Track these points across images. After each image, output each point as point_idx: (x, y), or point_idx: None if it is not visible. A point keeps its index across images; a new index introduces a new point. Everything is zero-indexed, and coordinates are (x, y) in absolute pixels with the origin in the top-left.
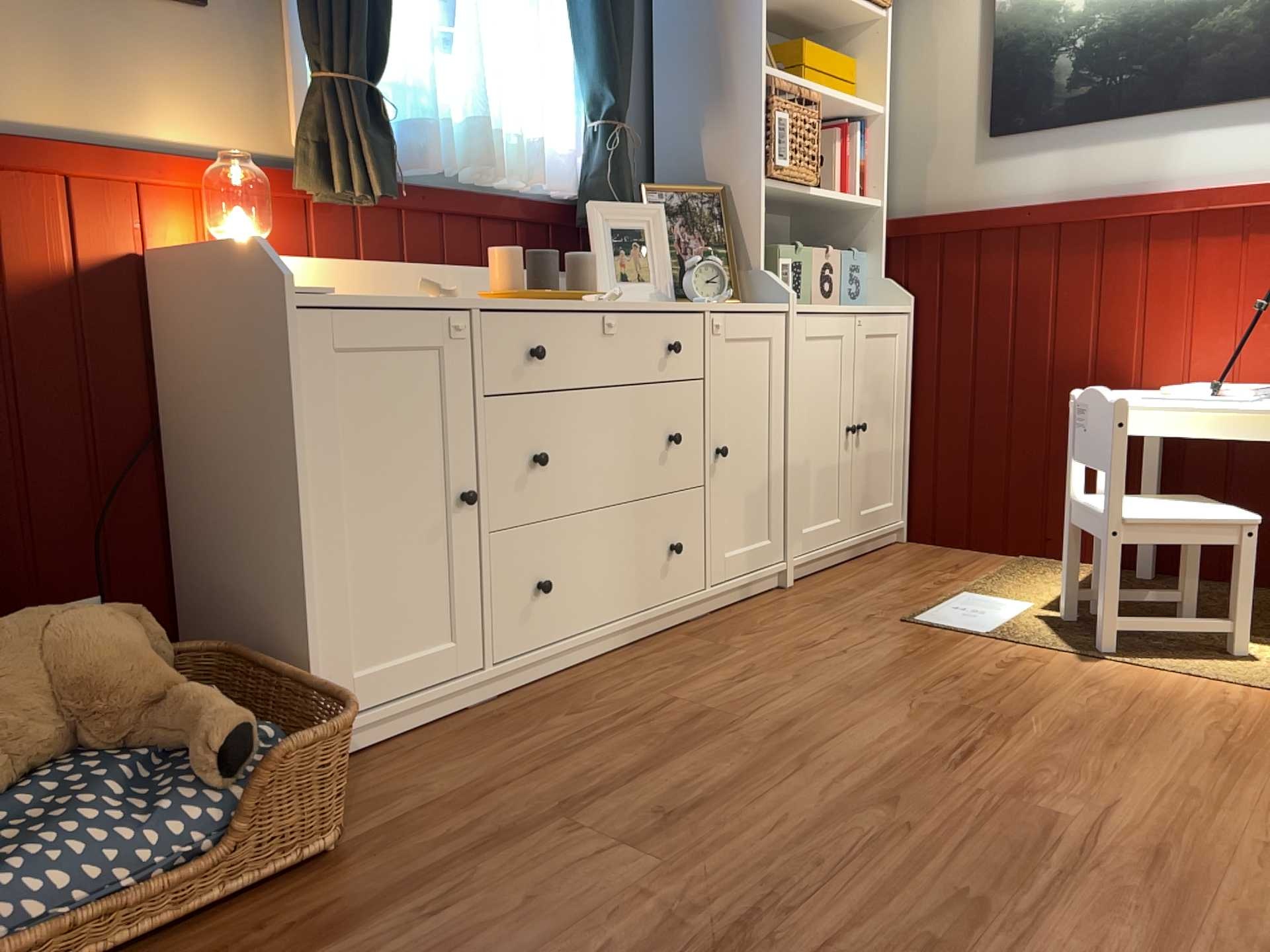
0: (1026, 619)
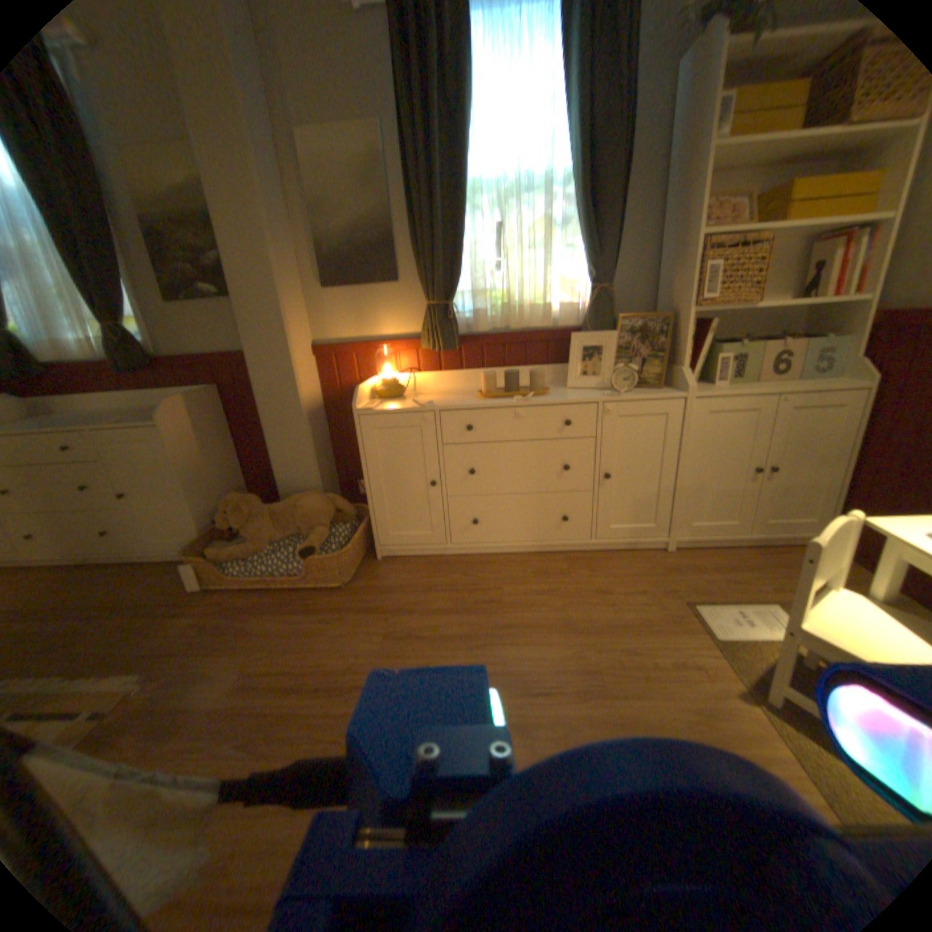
0: (773, 648)
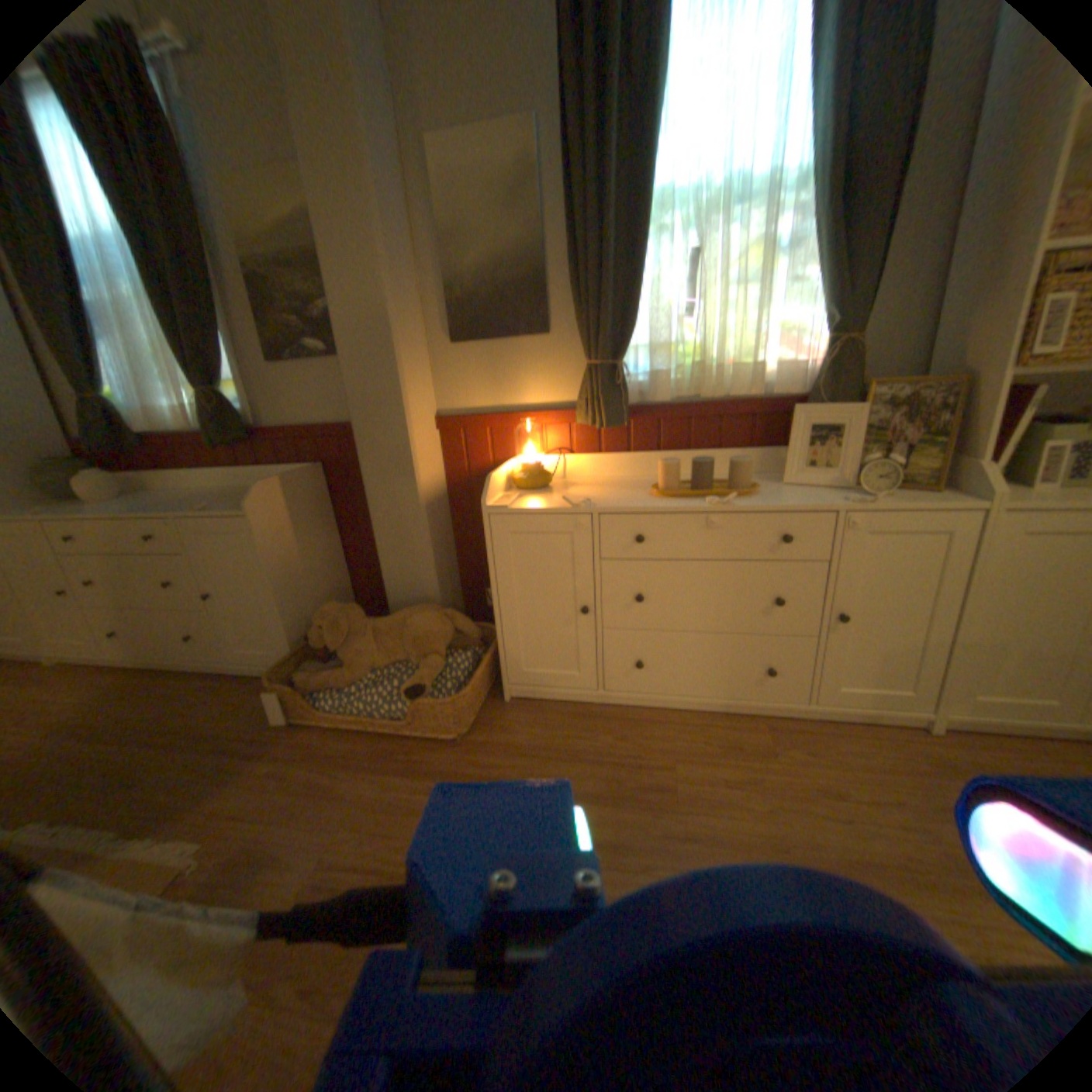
0: None
